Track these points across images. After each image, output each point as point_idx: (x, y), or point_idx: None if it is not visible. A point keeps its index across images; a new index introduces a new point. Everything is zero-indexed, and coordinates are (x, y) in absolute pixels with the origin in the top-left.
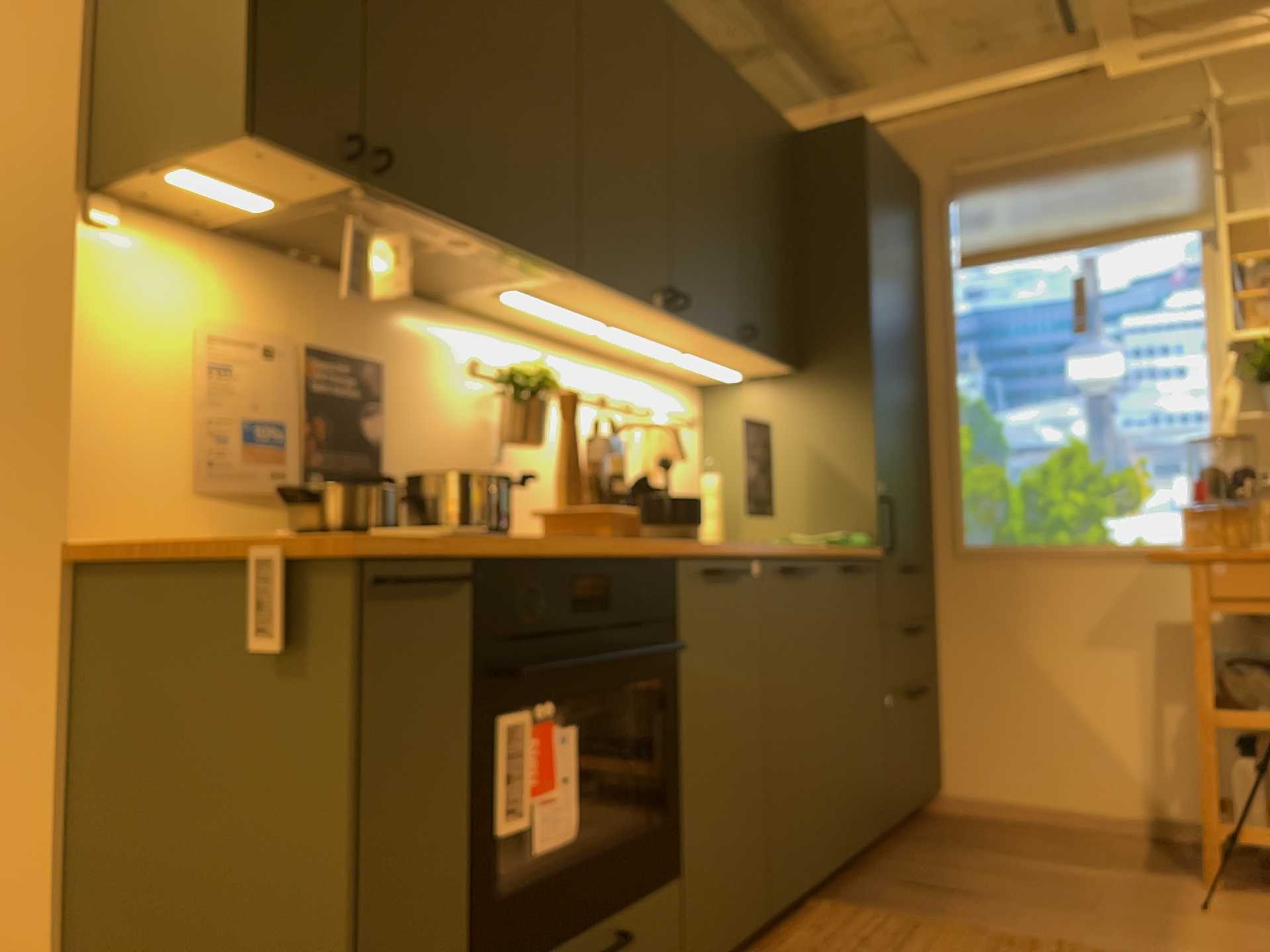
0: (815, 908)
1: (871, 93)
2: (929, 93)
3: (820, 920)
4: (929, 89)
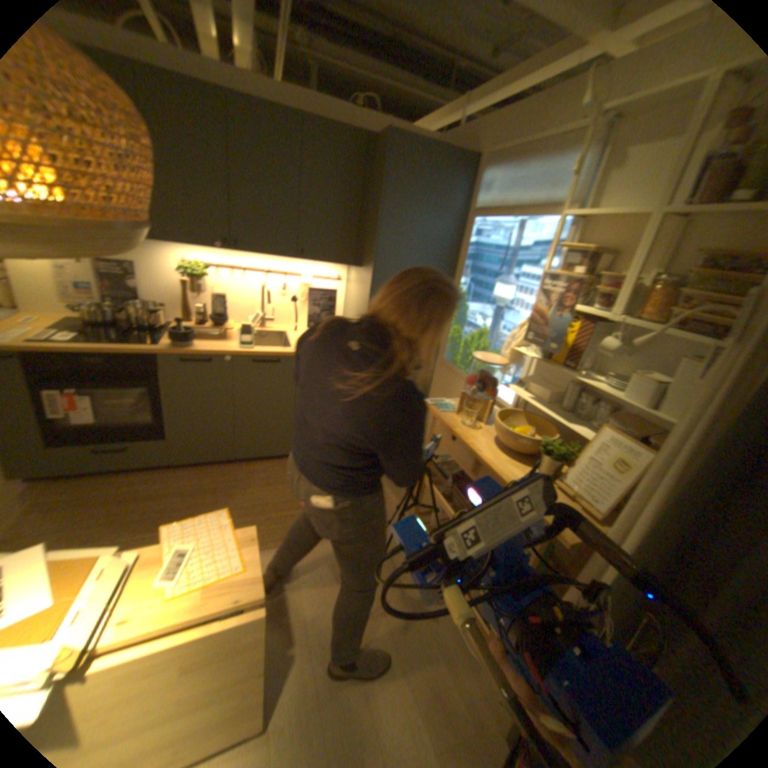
0: (281, 463)
1: (481, 88)
2: (501, 88)
3: (273, 467)
4: (502, 84)
